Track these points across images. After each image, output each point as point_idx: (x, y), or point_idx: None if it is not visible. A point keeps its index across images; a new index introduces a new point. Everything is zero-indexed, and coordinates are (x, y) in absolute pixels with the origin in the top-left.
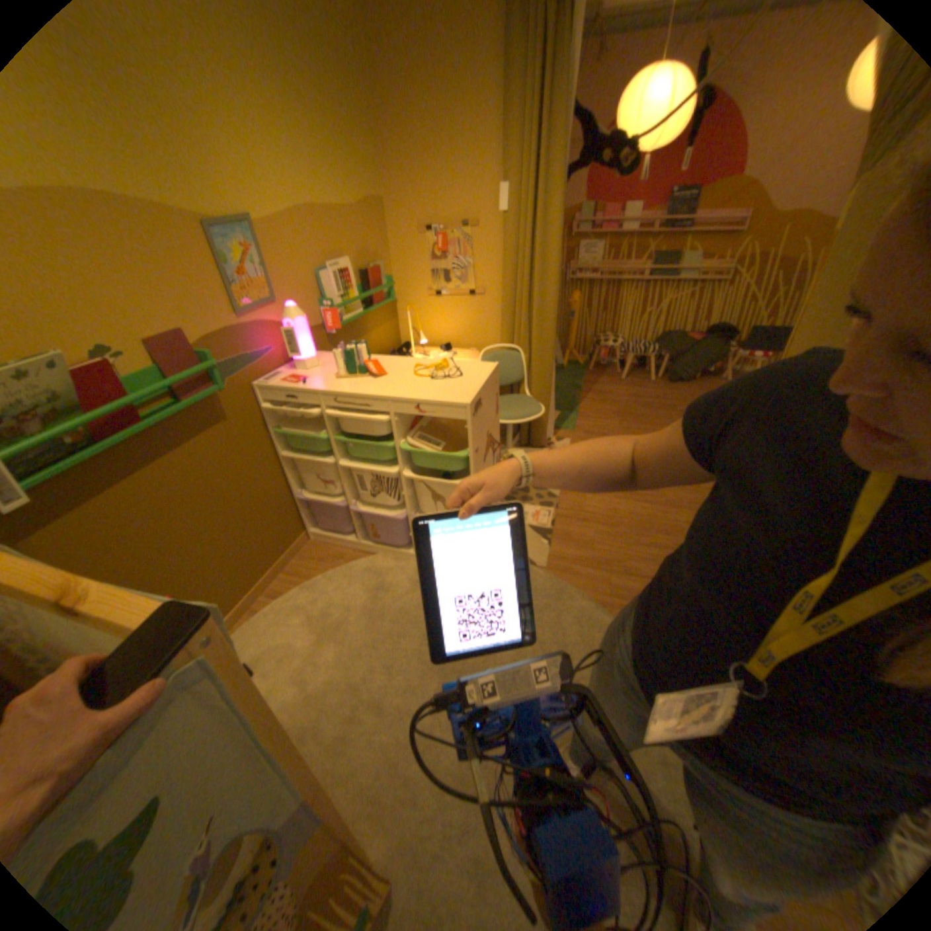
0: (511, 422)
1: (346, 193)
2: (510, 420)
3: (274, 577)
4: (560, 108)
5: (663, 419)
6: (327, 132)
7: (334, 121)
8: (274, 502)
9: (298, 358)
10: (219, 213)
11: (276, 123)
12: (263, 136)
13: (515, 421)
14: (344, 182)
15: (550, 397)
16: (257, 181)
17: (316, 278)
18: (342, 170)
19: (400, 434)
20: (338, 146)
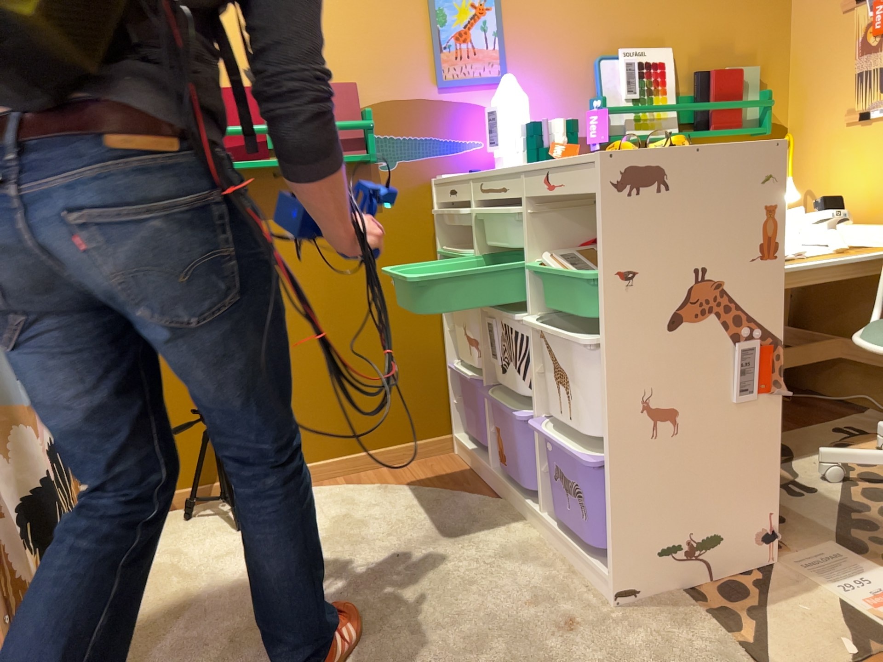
0: None
1: None
2: None
3: (374, 464)
4: None
5: None
6: None
7: None
8: (414, 357)
9: (499, 155)
10: None
11: None
12: None
13: None
14: None
15: None
16: None
17: (594, 69)
18: None
19: (537, 247)
20: None
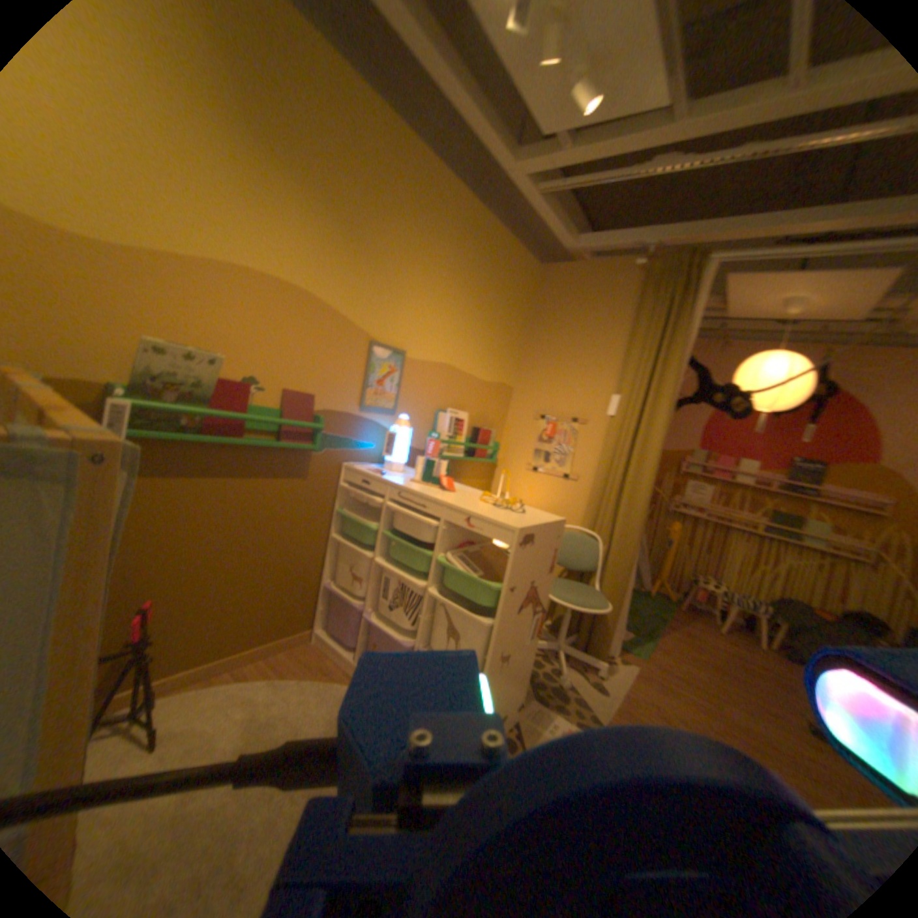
0: (570, 607)
1: (485, 374)
2: (569, 604)
3: (254, 662)
4: (677, 352)
5: (775, 698)
6: (486, 333)
7: (495, 330)
8: (301, 581)
9: (389, 461)
10: (385, 344)
11: (452, 314)
12: (440, 317)
13: (574, 607)
14: (487, 367)
15: (623, 604)
16: (422, 339)
17: (434, 416)
18: (488, 359)
19: (442, 548)
20: (491, 344)
